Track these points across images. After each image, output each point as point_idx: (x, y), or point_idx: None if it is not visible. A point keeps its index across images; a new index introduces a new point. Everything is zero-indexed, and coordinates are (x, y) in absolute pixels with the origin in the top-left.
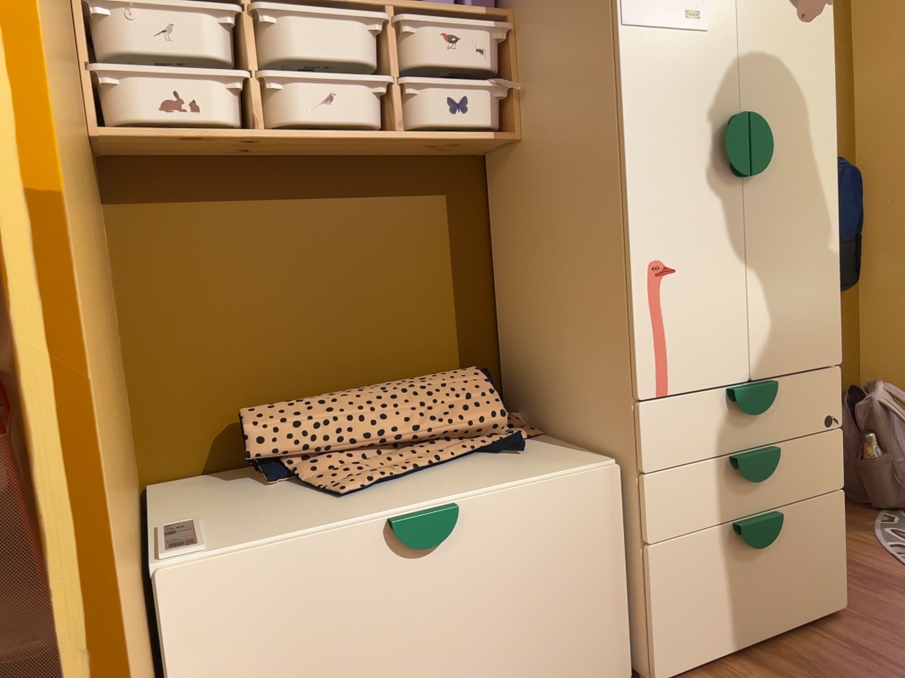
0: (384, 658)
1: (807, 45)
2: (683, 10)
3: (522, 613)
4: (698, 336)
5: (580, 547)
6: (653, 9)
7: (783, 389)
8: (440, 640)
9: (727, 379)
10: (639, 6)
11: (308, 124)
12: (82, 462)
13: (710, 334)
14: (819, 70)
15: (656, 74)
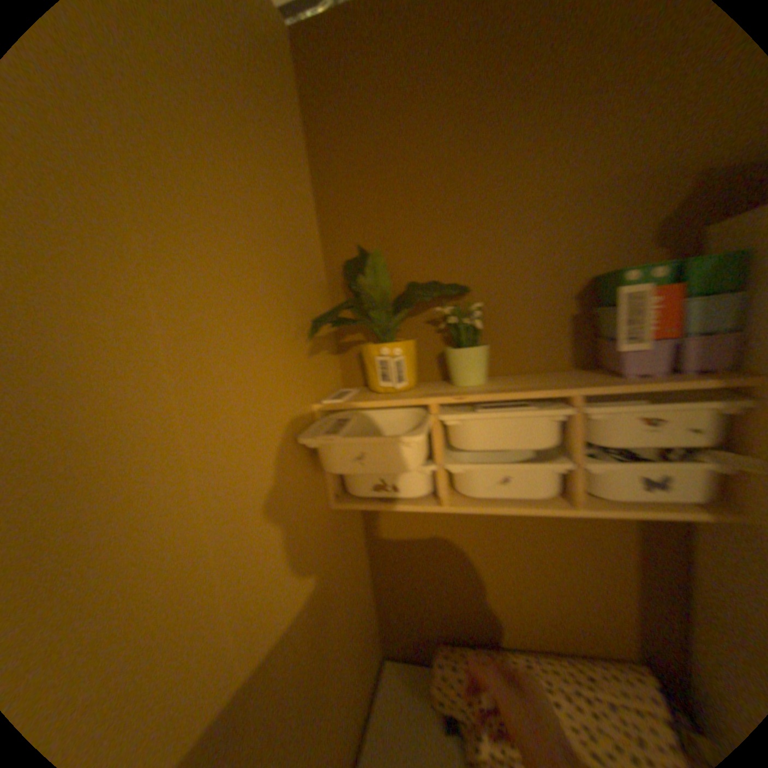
0: None
1: None
2: None
3: None
4: None
5: None
6: None
7: None
8: None
9: None
10: None
11: (484, 501)
12: None
13: None
14: None
15: None
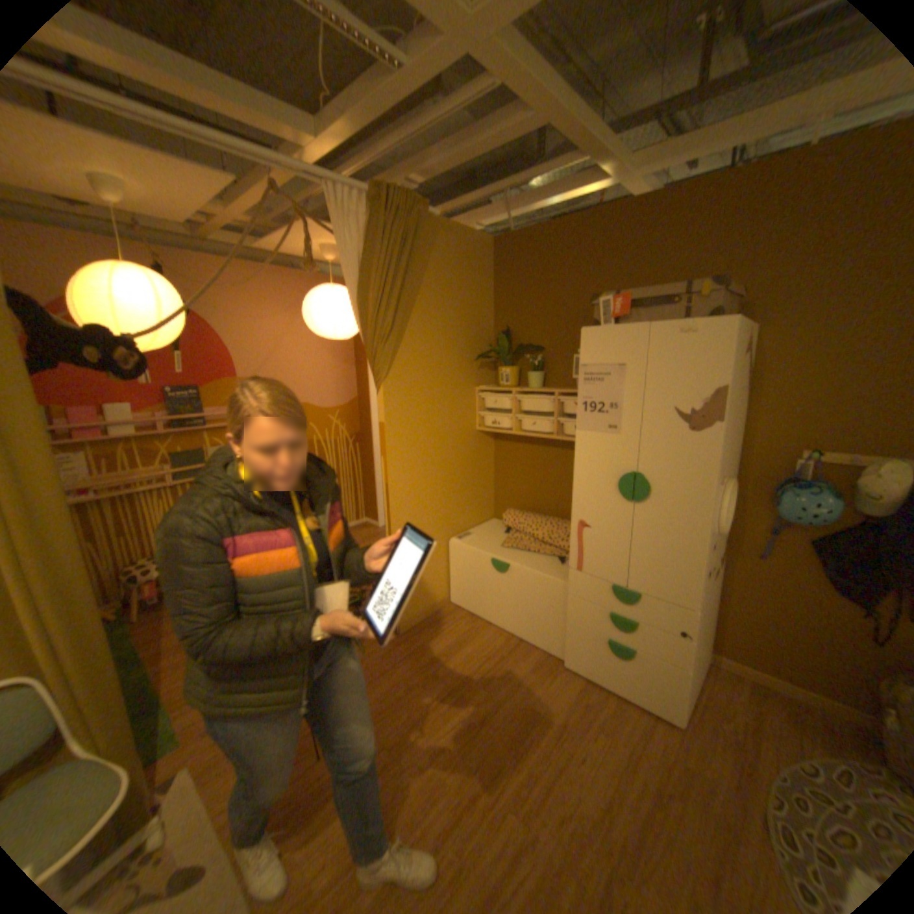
0: (489, 592)
1: (693, 444)
2: (606, 425)
3: (526, 609)
4: (598, 557)
5: (548, 603)
6: (591, 424)
7: (649, 603)
8: (502, 598)
9: (612, 581)
10: (584, 423)
11: (525, 431)
12: (390, 519)
13: (604, 559)
14: (702, 458)
15: (590, 450)
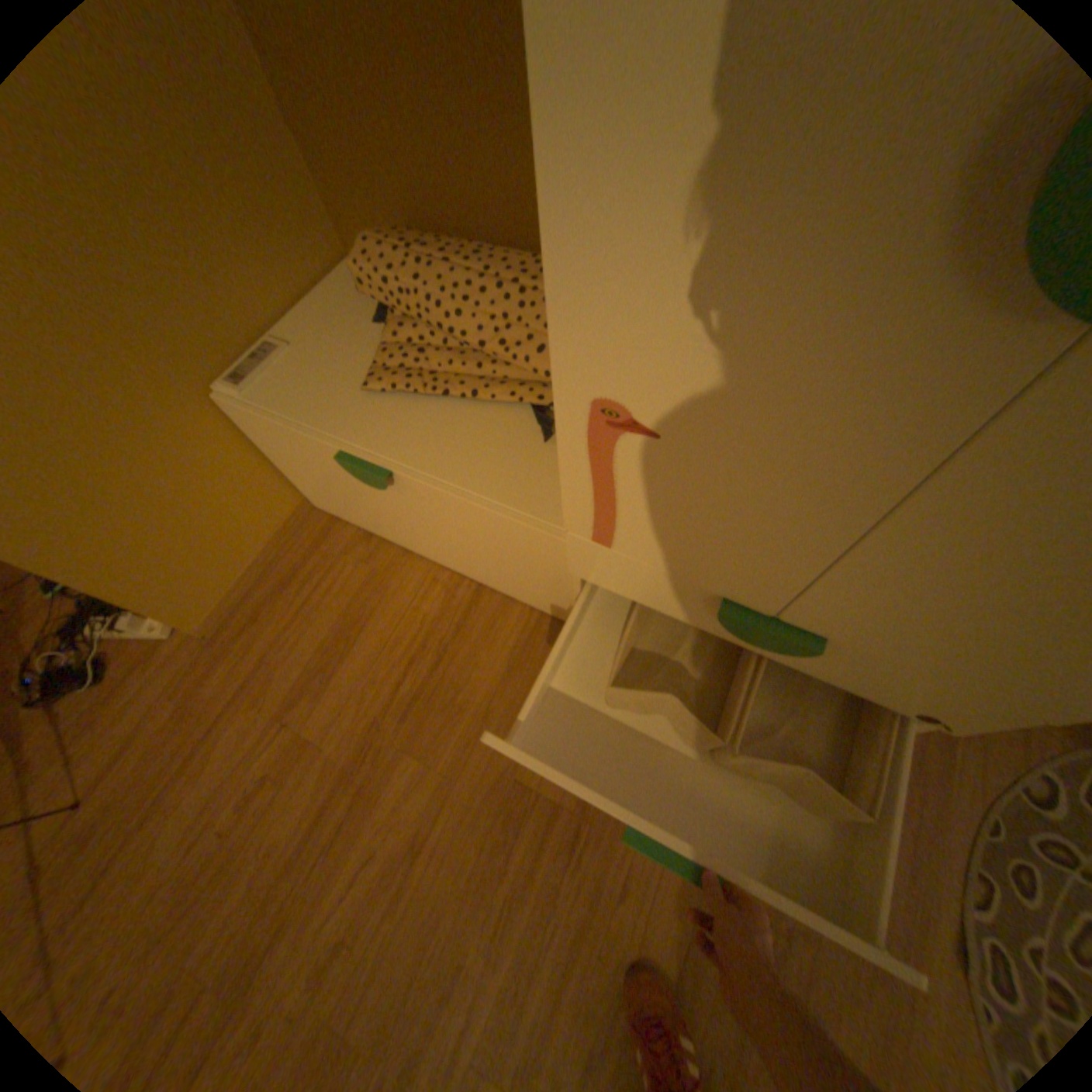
0: (376, 508)
1: None
2: None
3: (473, 550)
4: (682, 529)
5: (521, 554)
6: None
7: (849, 654)
8: (412, 523)
9: (724, 591)
10: None
11: None
12: None
13: (710, 540)
14: None
15: None
